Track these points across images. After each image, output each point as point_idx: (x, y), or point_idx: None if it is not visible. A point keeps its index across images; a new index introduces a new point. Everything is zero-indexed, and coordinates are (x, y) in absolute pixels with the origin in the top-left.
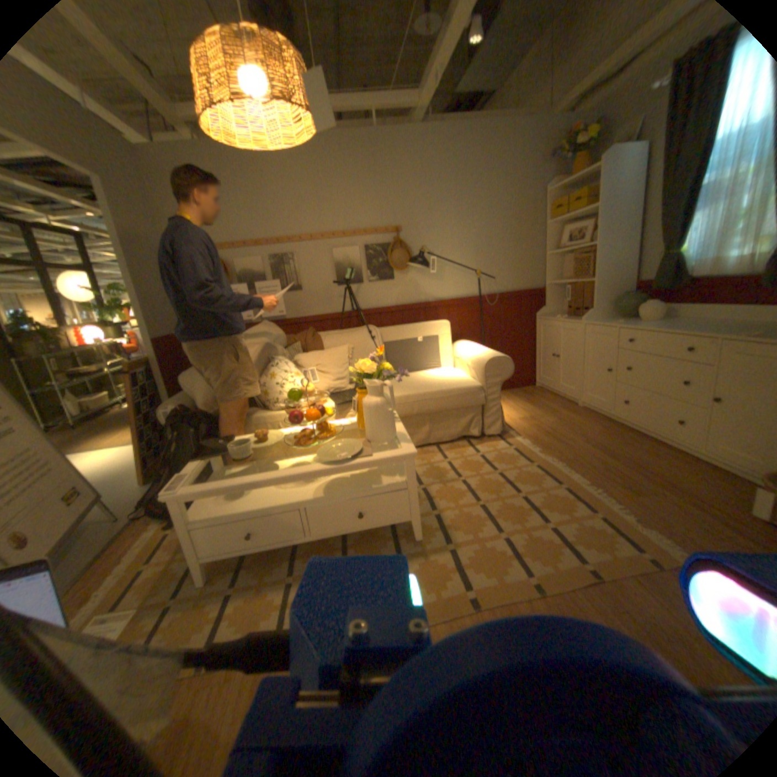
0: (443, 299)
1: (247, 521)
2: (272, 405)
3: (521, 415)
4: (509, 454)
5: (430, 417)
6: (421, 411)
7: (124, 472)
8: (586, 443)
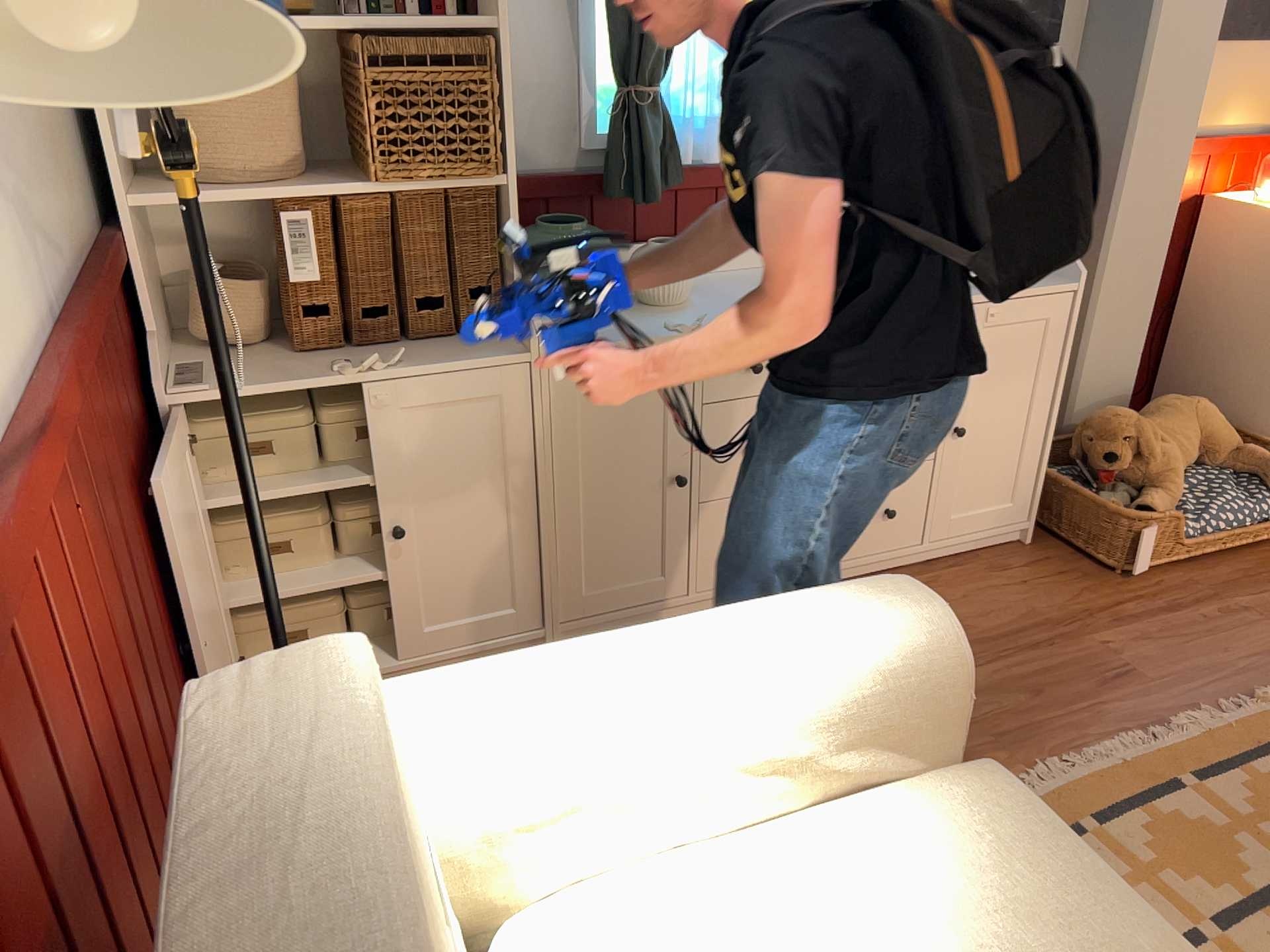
0: None
1: None
2: None
3: None
4: None
5: None
6: None
7: None
8: None
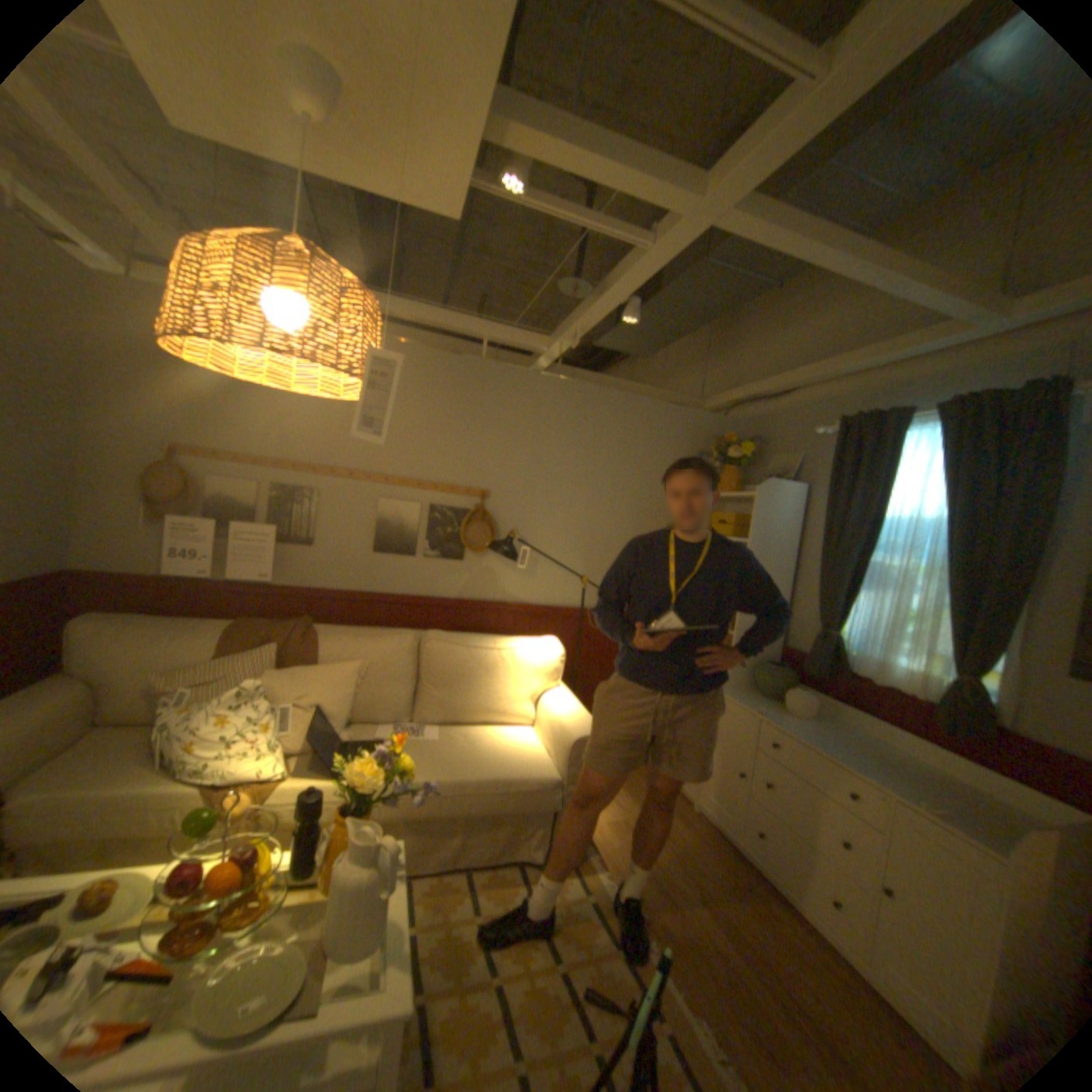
0: (530, 605)
1: None
2: (177, 776)
3: (614, 817)
4: (587, 920)
5: (469, 826)
6: (456, 817)
7: None
8: (705, 908)
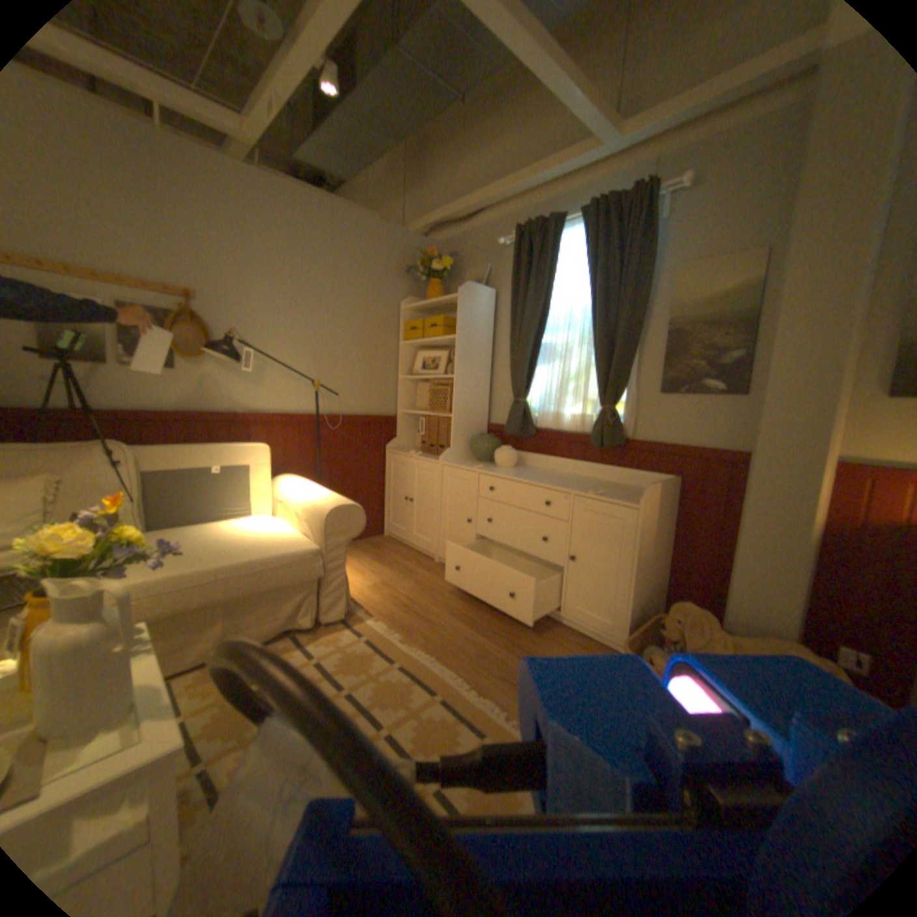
0: (262, 413)
1: None
2: None
3: (370, 581)
4: (359, 653)
5: (227, 610)
6: (209, 603)
7: None
8: (452, 617)
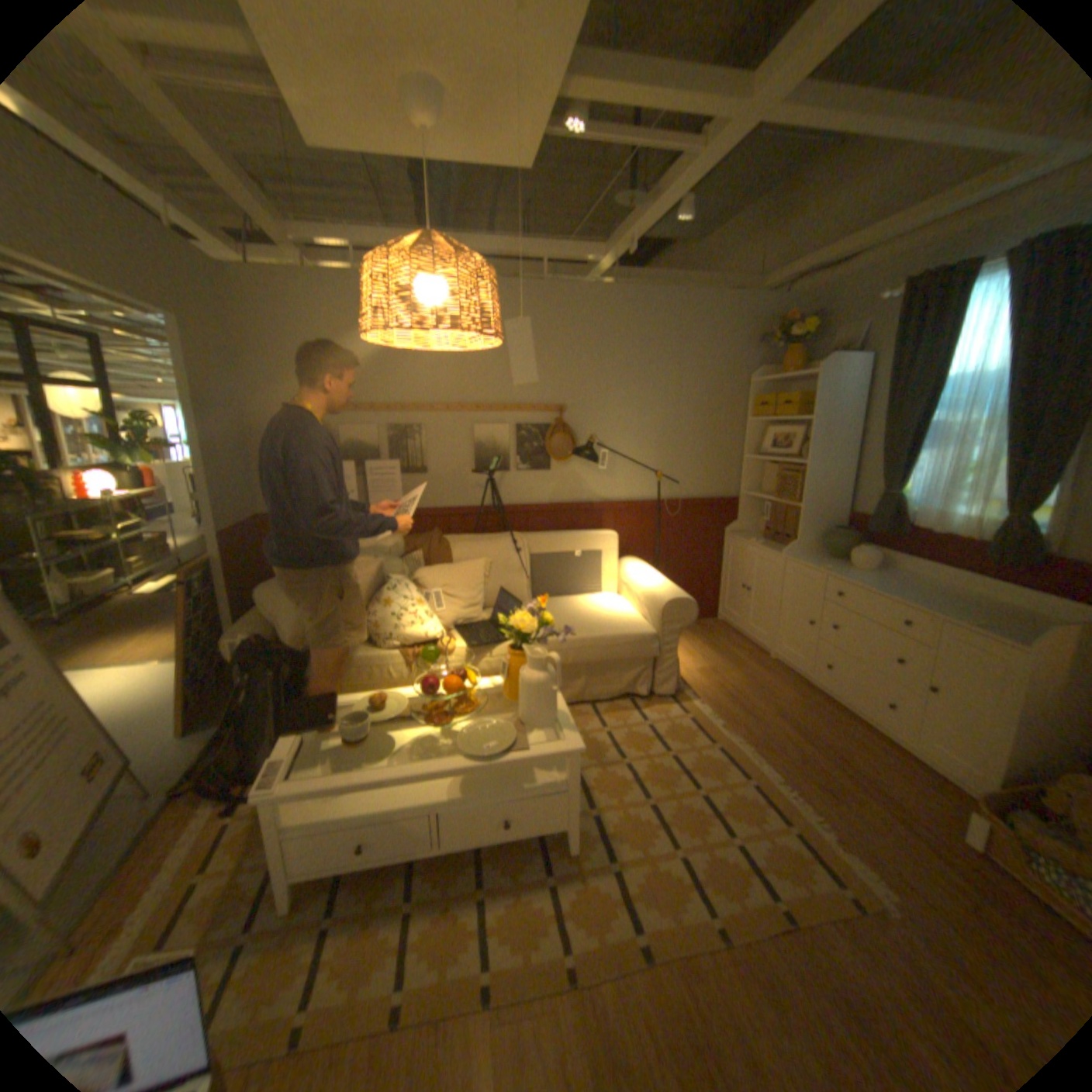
0: (611, 502)
1: (362, 829)
2: (384, 642)
3: (700, 665)
4: (686, 727)
5: (589, 669)
6: (579, 662)
7: (152, 711)
8: (780, 718)
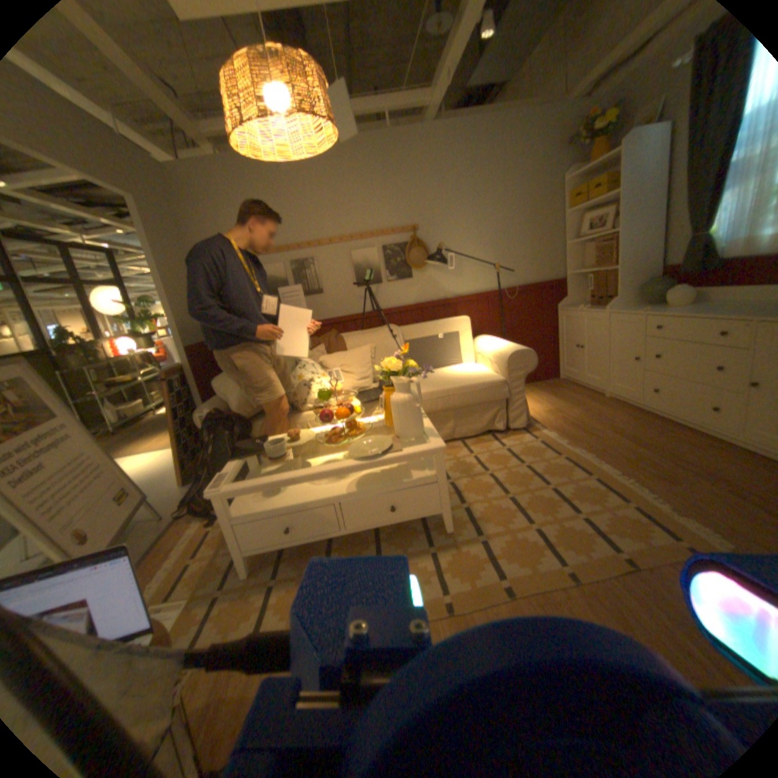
0: (462, 295)
1: (285, 516)
2: (300, 406)
3: (546, 407)
4: (536, 446)
5: (454, 413)
6: (445, 407)
7: (164, 474)
8: (616, 433)
